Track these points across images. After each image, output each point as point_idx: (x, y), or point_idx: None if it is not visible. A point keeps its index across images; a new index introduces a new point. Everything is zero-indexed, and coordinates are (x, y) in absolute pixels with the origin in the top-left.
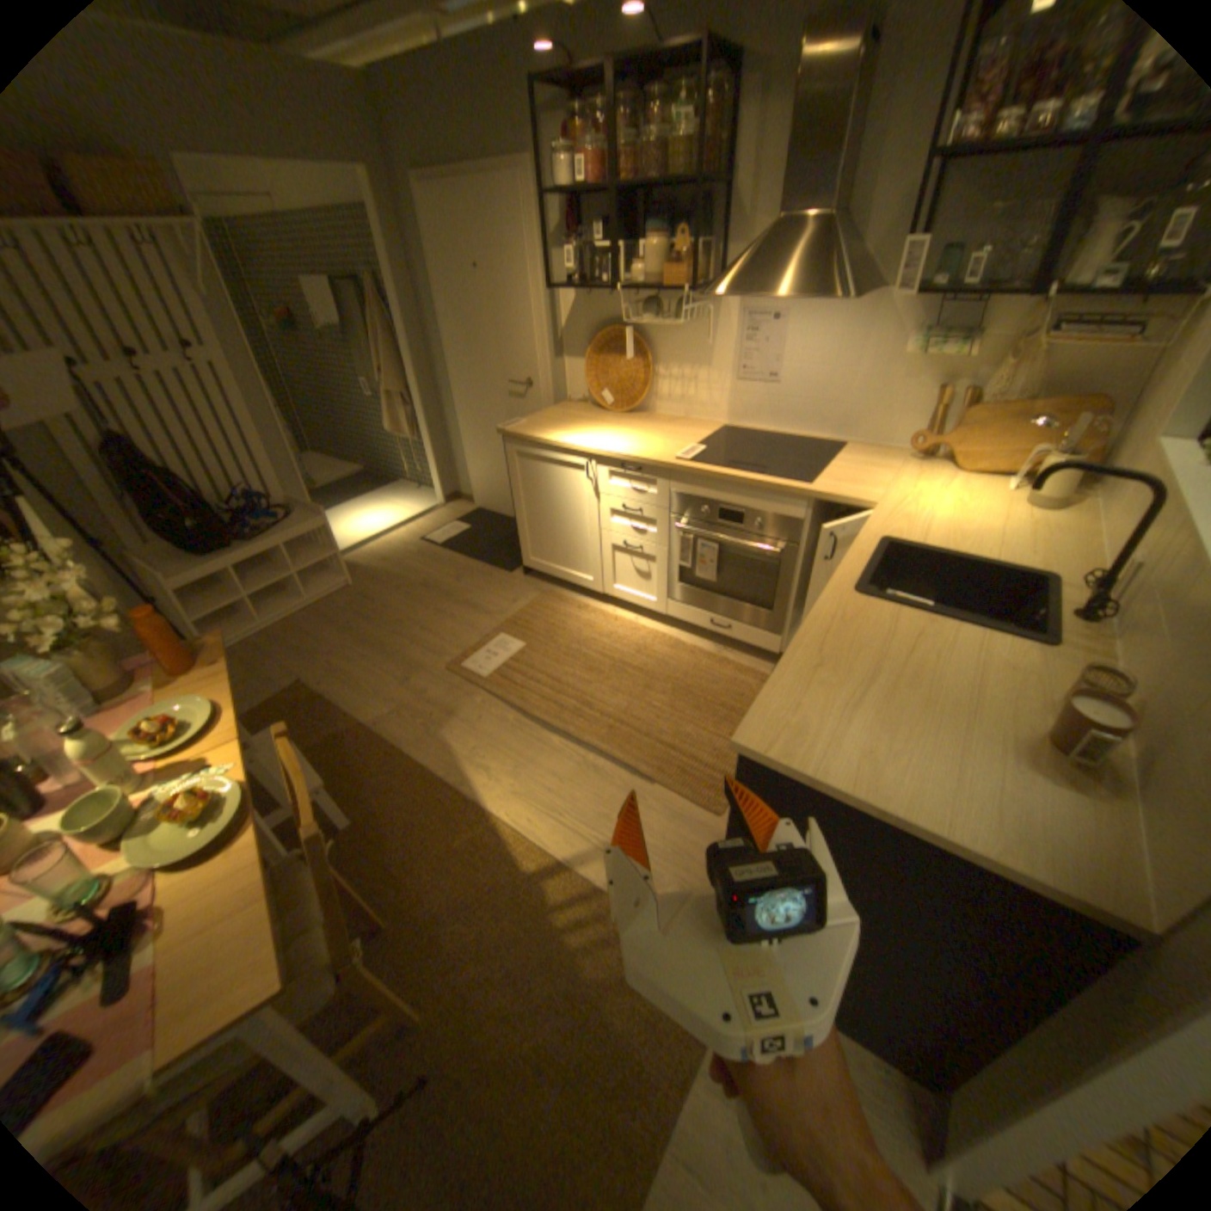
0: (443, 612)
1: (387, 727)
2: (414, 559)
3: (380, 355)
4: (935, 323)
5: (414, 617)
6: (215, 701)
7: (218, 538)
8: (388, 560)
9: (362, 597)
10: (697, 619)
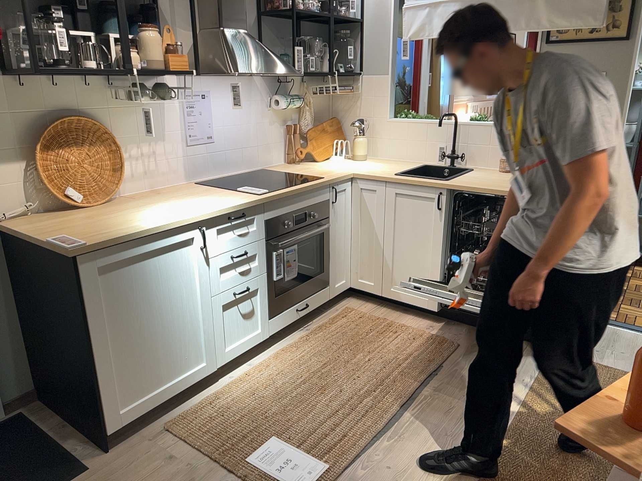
0: None
1: None
2: None
3: None
4: (274, 94)
5: None
6: None
7: None
8: None
9: None
10: (290, 318)
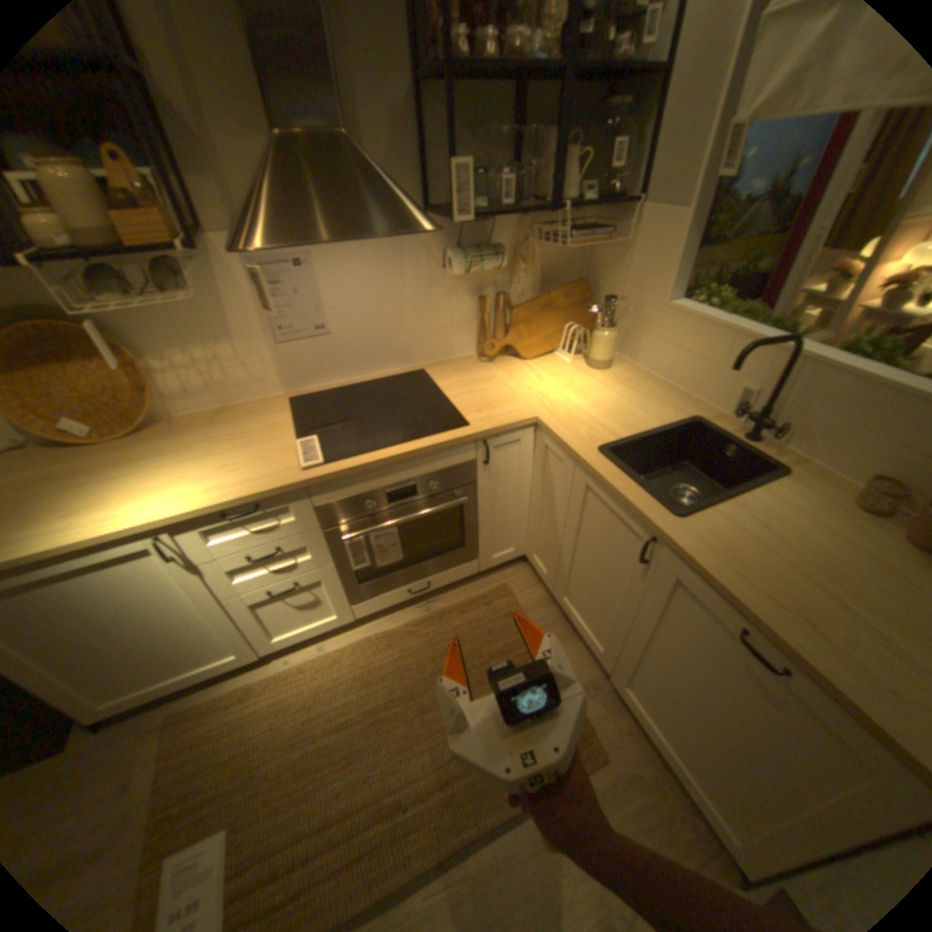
0: None
1: None
2: None
3: None
4: (454, 244)
5: None
6: None
7: None
8: None
9: None
10: (392, 598)
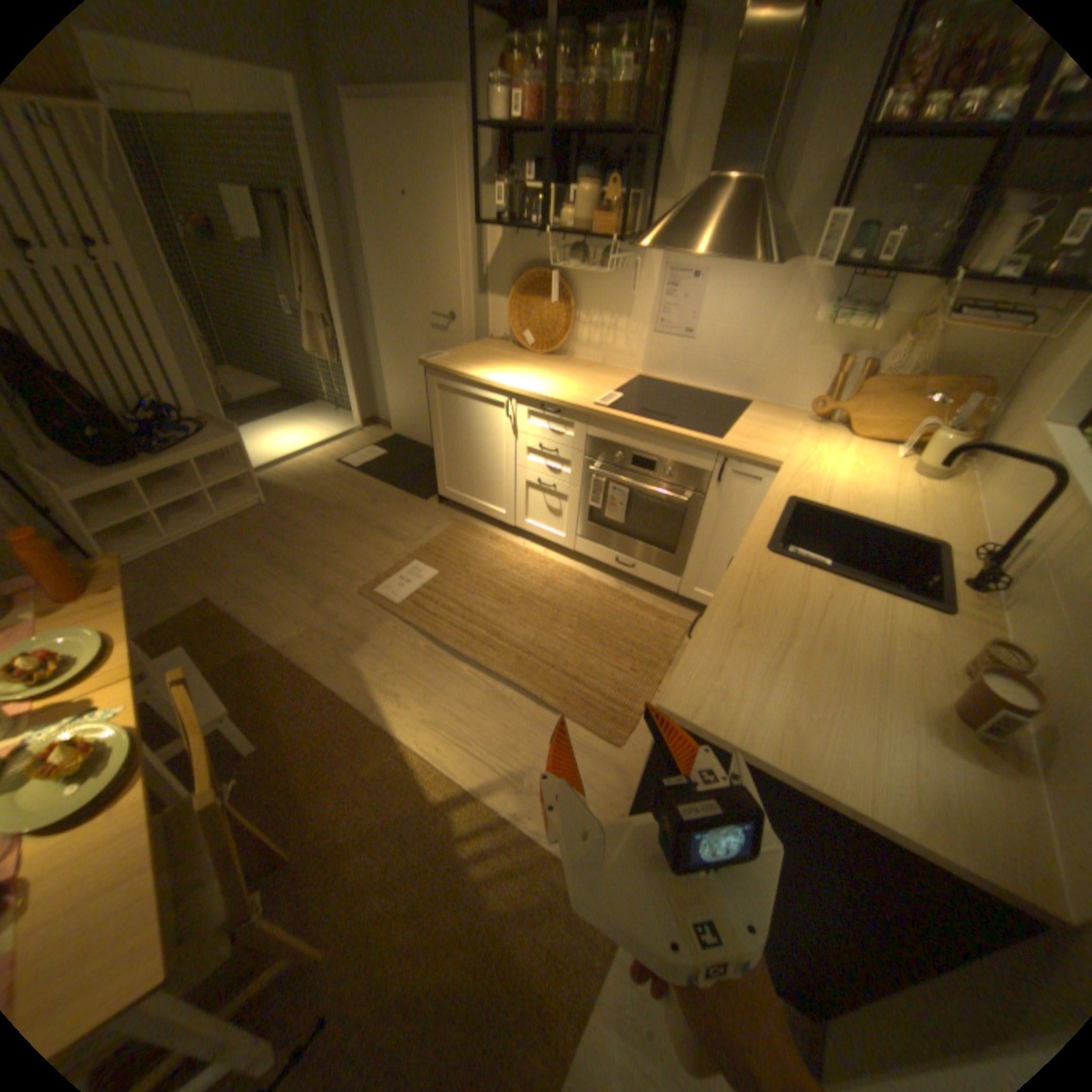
0: (358, 536)
1: (298, 651)
2: (331, 482)
3: (303, 275)
4: (843, 296)
5: (329, 540)
6: (108, 634)
7: (124, 449)
8: (304, 481)
9: (276, 517)
10: (603, 557)
